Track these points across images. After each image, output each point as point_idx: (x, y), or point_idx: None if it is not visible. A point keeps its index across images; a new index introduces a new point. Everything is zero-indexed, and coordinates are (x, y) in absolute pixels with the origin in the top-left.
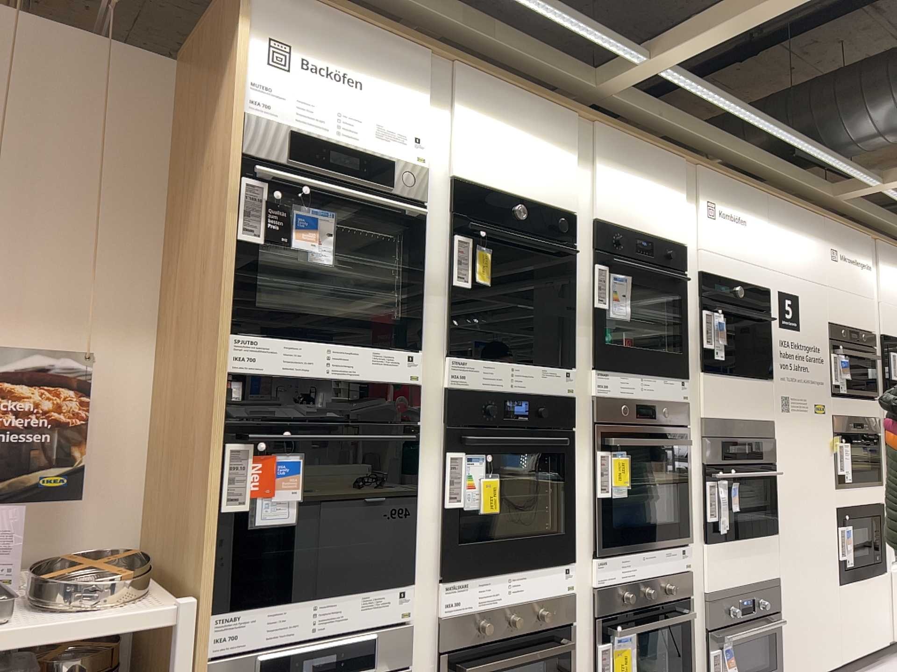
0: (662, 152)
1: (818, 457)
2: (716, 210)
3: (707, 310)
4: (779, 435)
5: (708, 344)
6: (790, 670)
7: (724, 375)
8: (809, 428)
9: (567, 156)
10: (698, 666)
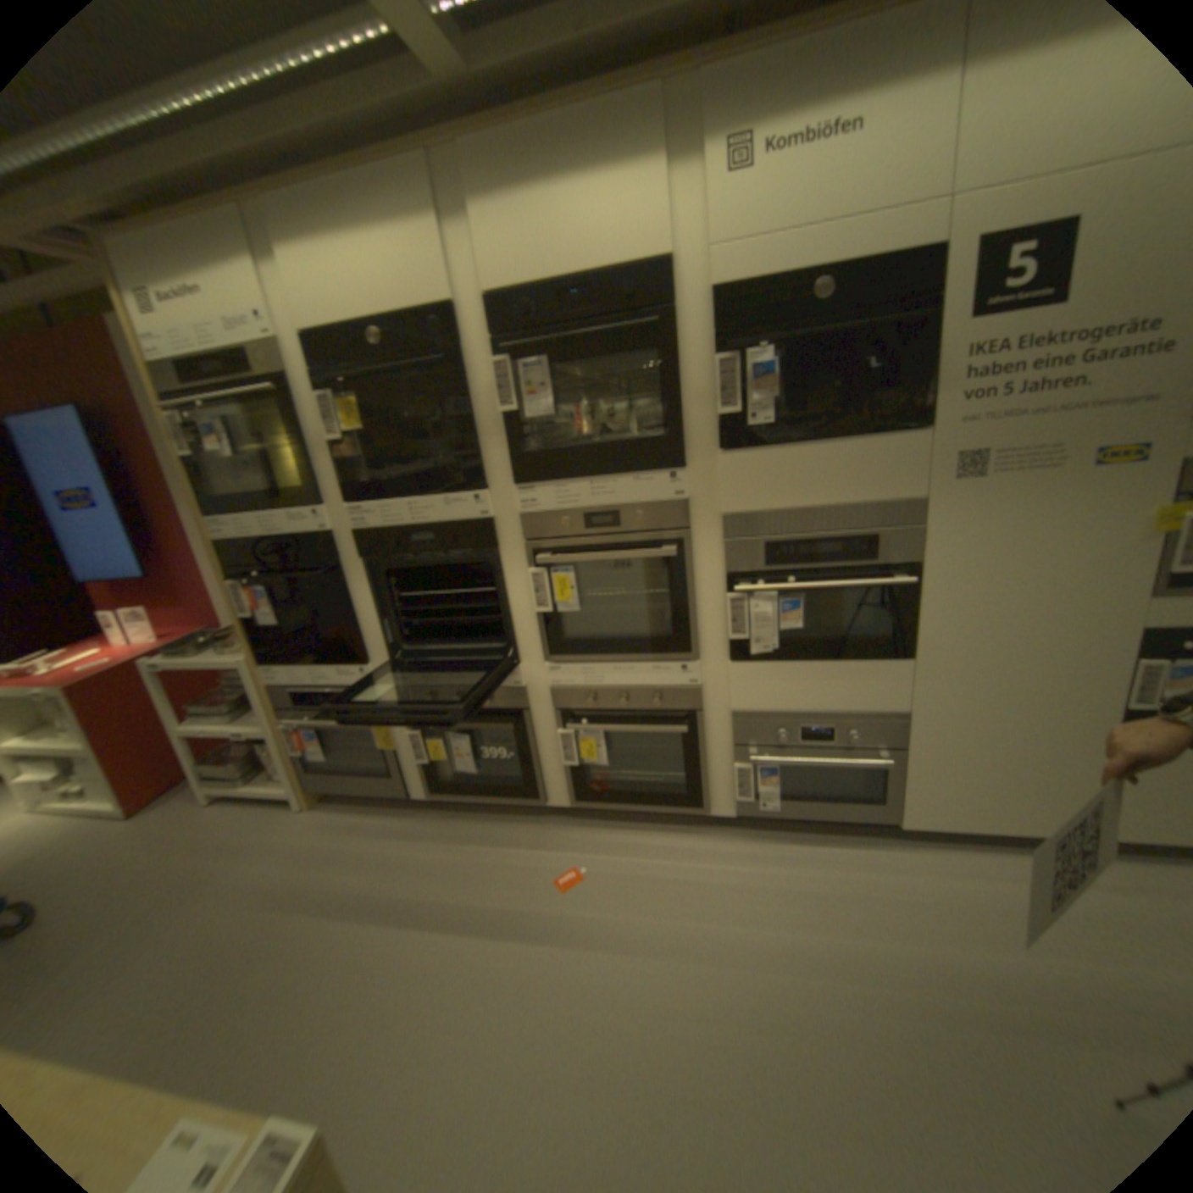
0: (596, 98)
1: (1095, 546)
2: (756, 140)
3: (728, 351)
4: (942, 521)
5: (725, 409)
6: (925, 818)
7: (774, 447)
8: (1070, 497)
9: (415, 227)
10: (721, 774)
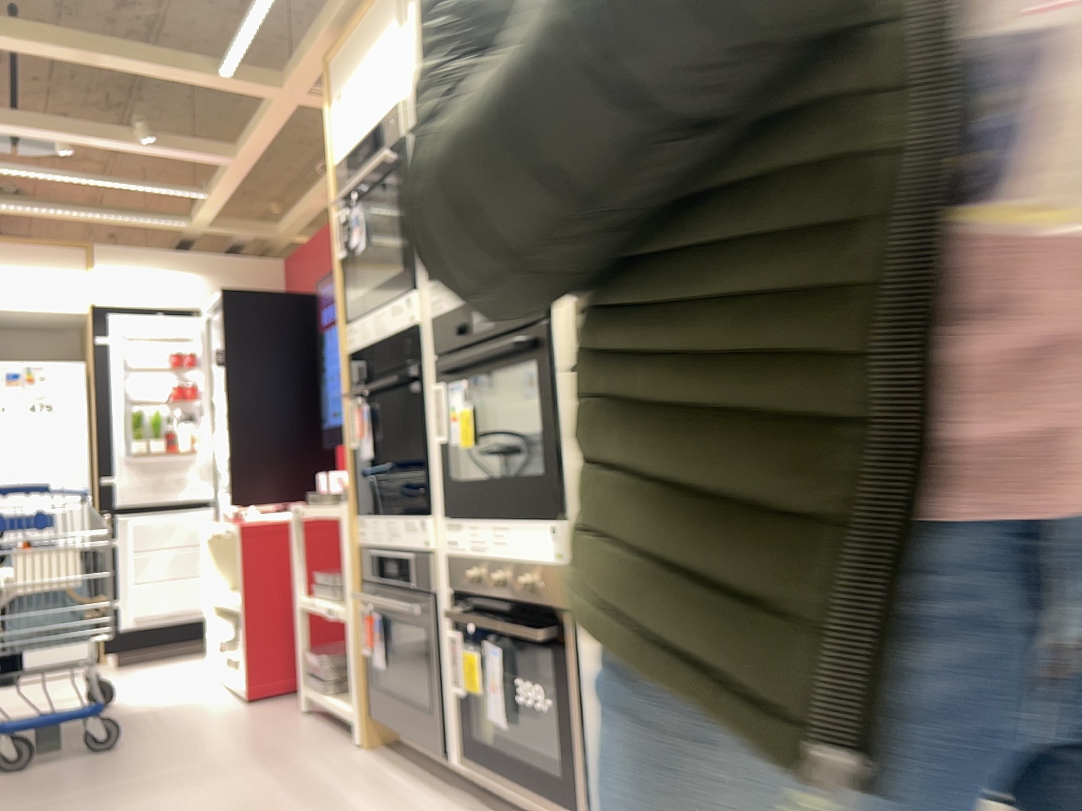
0: None
1: None
2: None
3: None
4: None
5: None
6: None
7: None
8: None
9: None
10: None
